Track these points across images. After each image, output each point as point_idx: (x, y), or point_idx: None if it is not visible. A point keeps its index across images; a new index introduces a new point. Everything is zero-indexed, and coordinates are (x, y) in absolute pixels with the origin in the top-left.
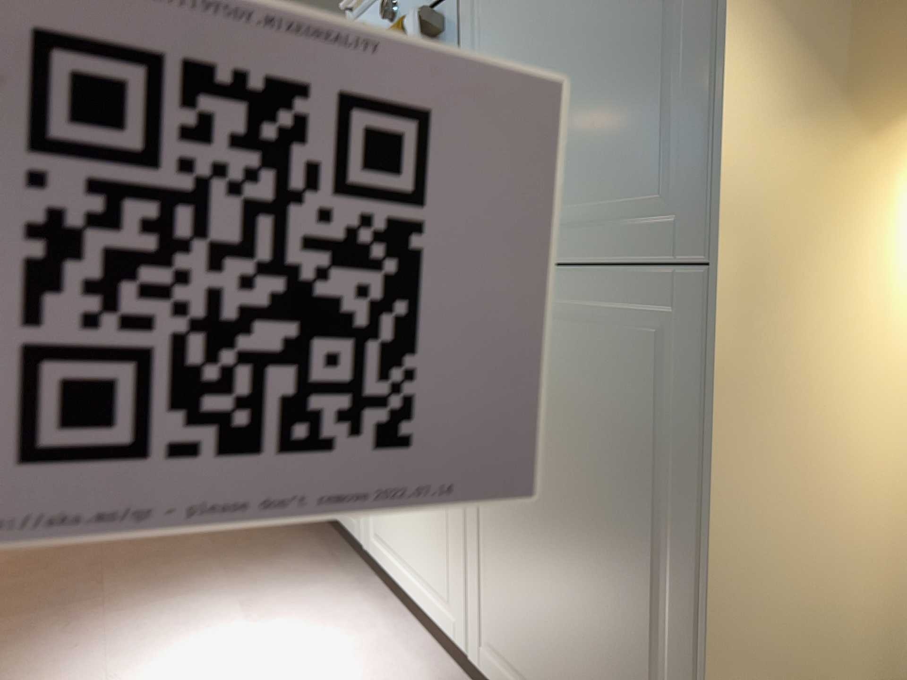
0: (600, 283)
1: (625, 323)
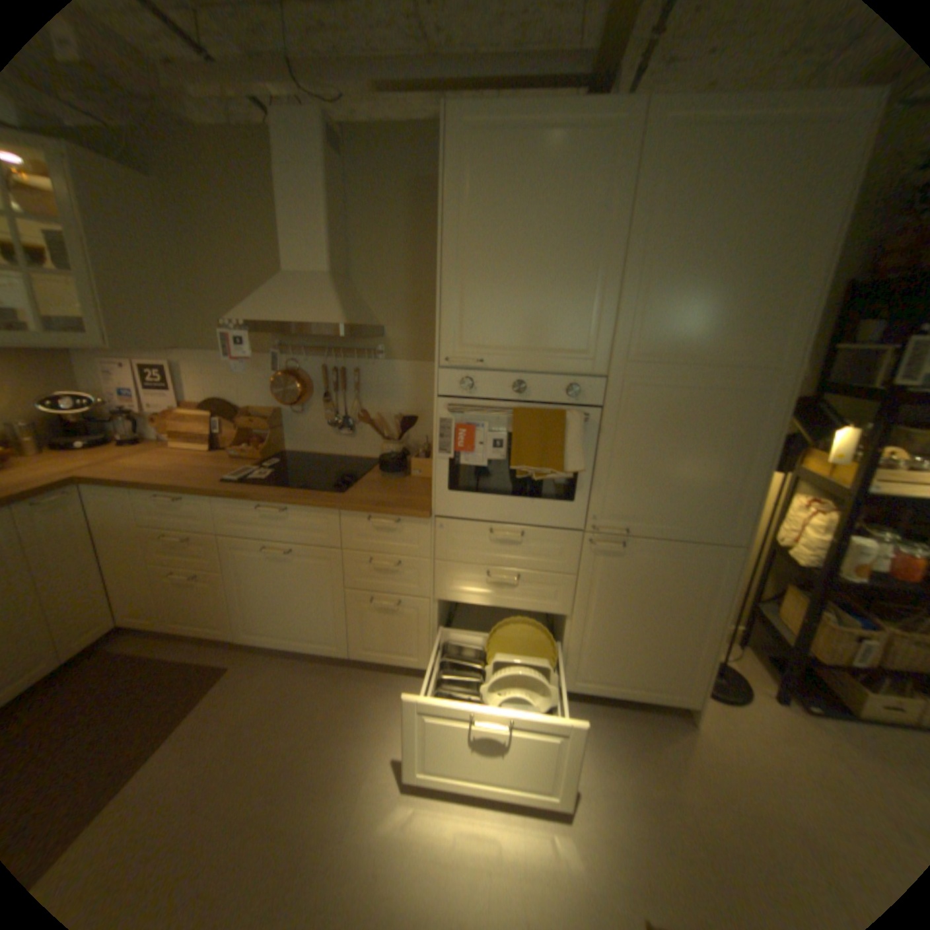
0: (685, 547)
1: (696, 560)
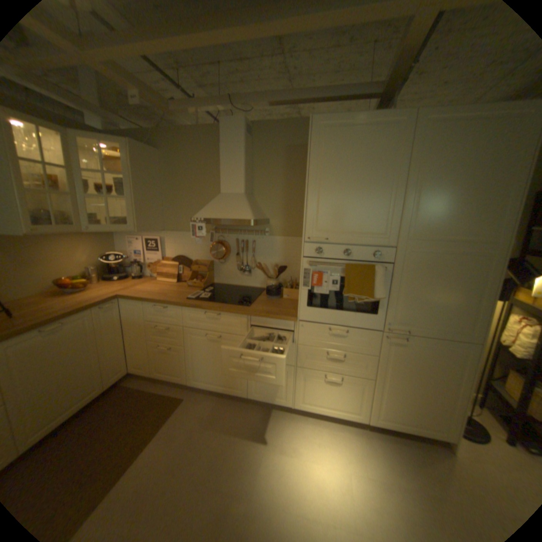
0: (444, 343)
1: (451, 350)
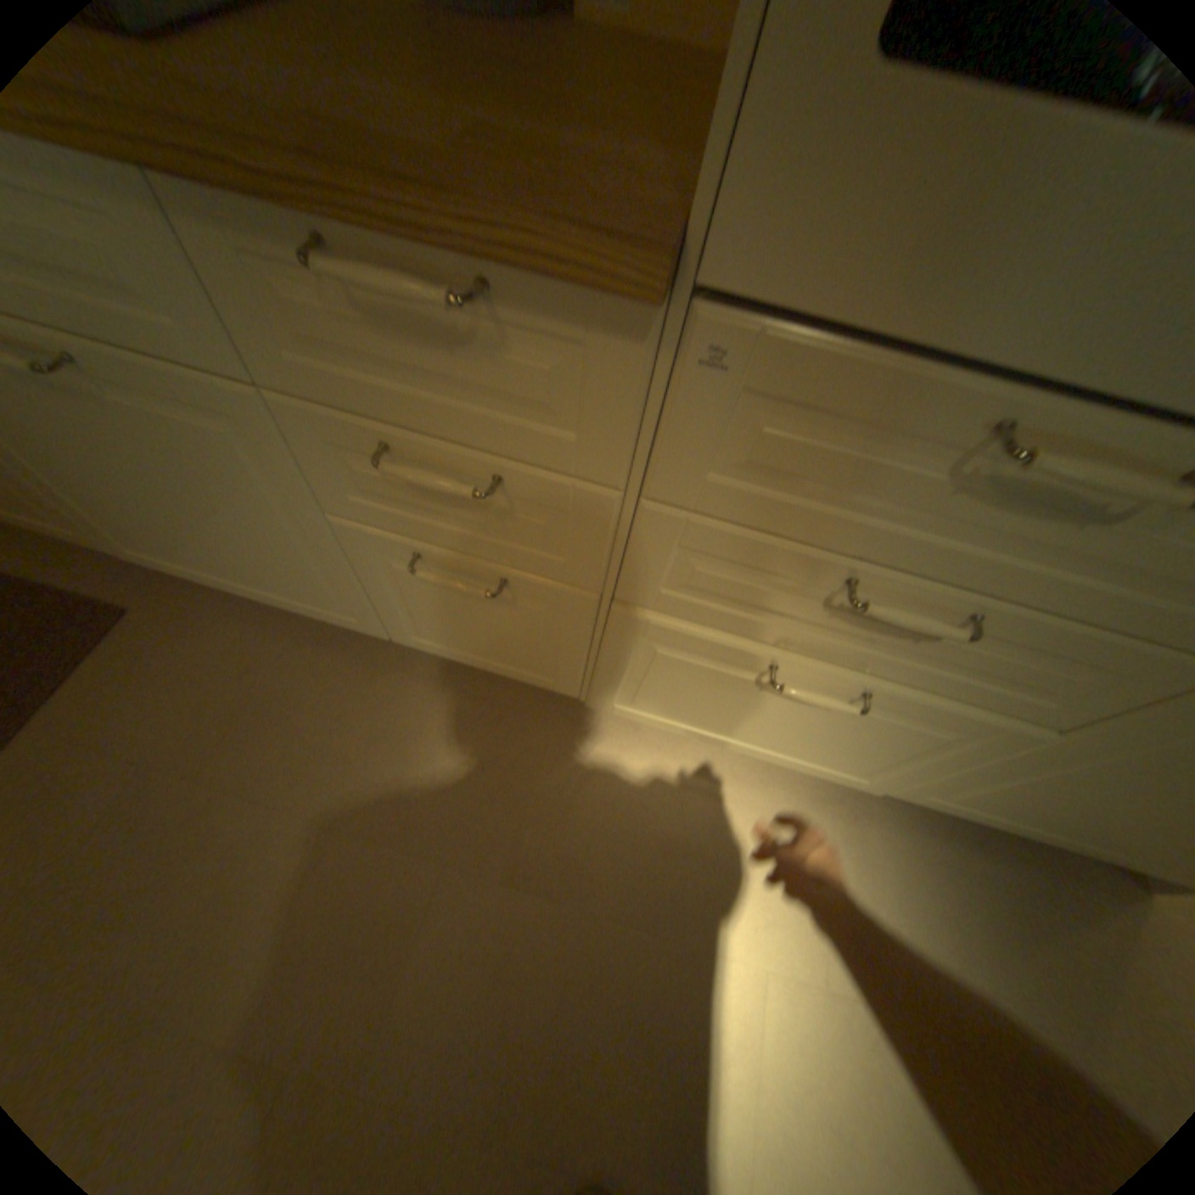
0: None
1: None
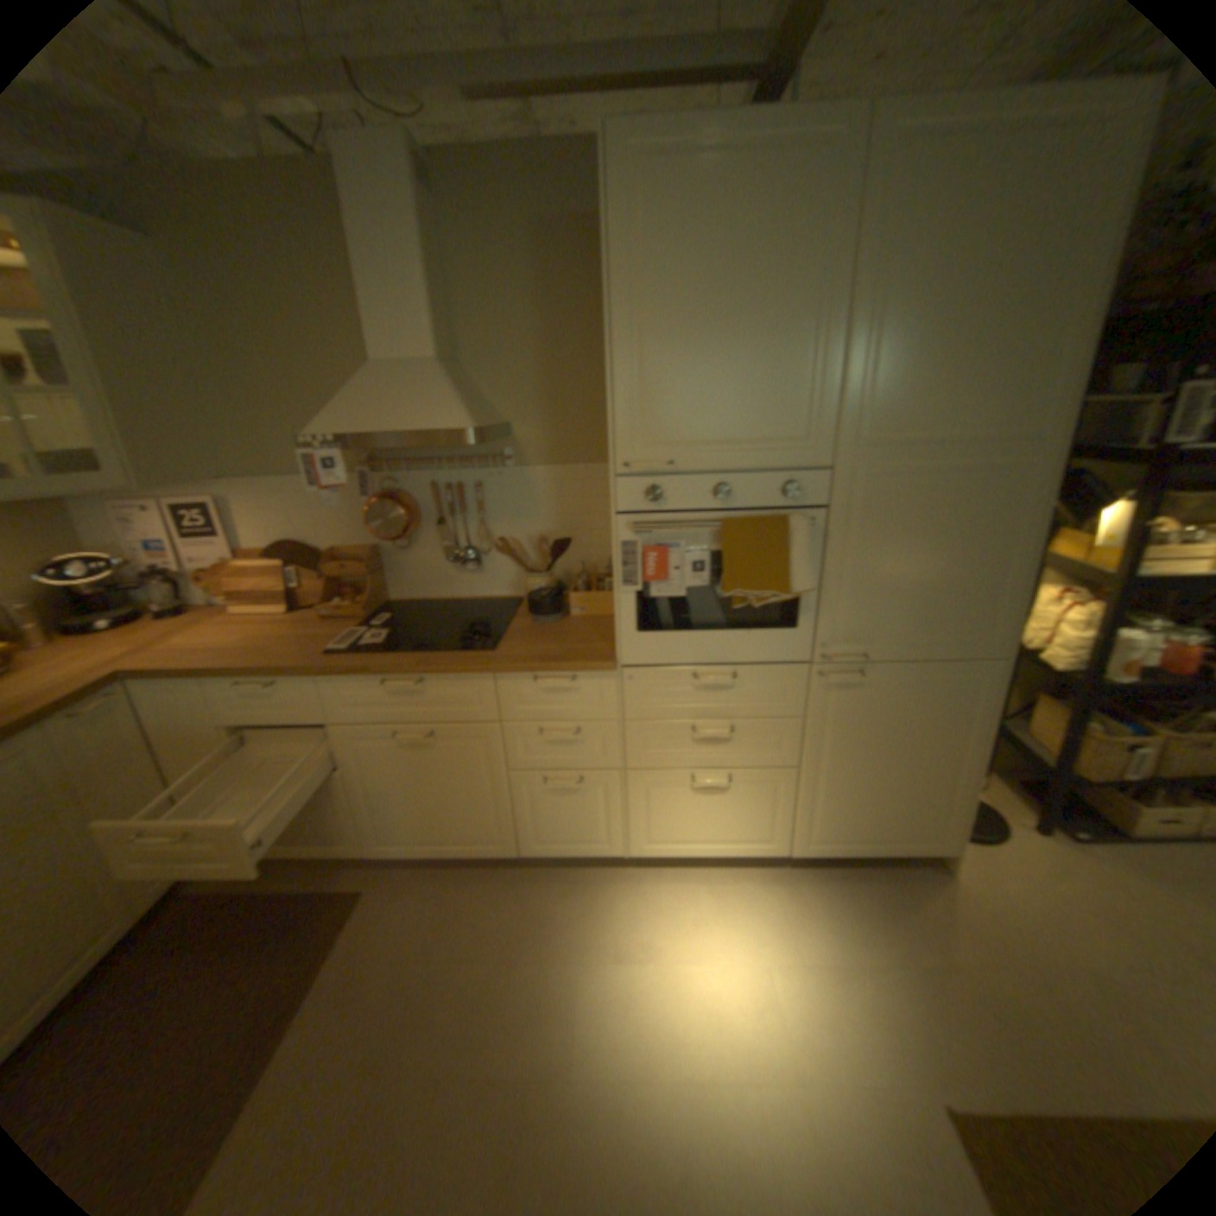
0: (935, 667)
1: (949, 681)
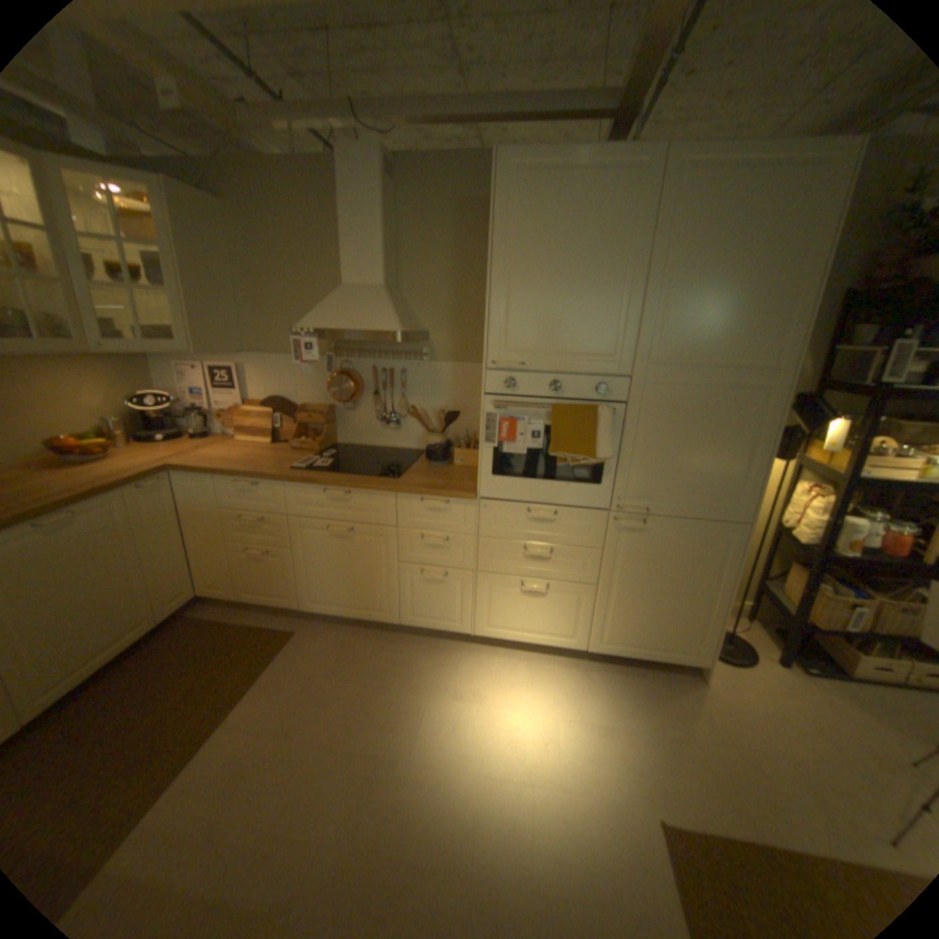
0: (697, 523)
1: (706, 535)
